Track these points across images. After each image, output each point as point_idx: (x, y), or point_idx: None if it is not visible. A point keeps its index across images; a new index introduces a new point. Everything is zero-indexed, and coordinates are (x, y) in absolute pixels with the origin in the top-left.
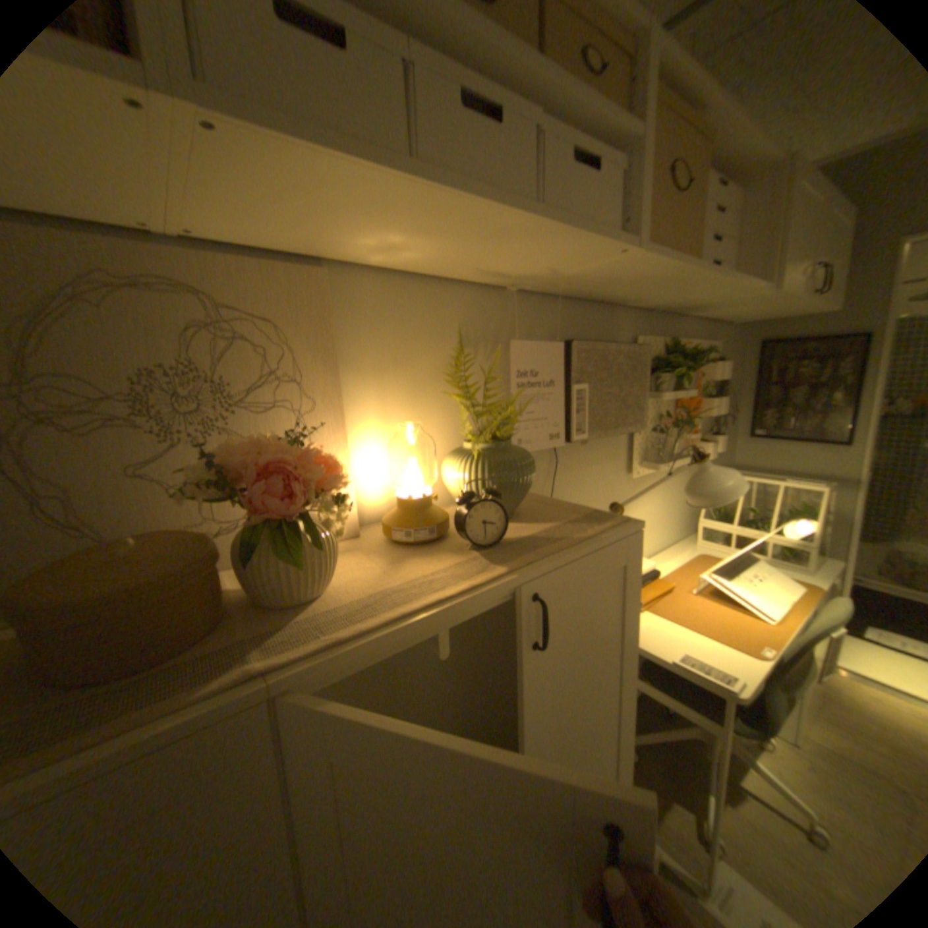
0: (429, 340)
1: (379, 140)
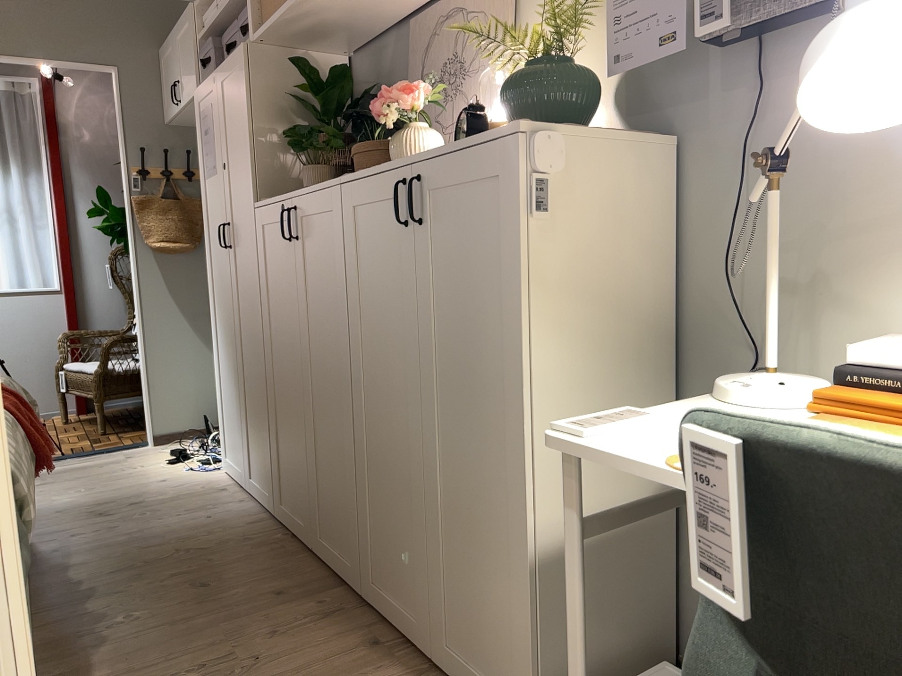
0: None
1: None
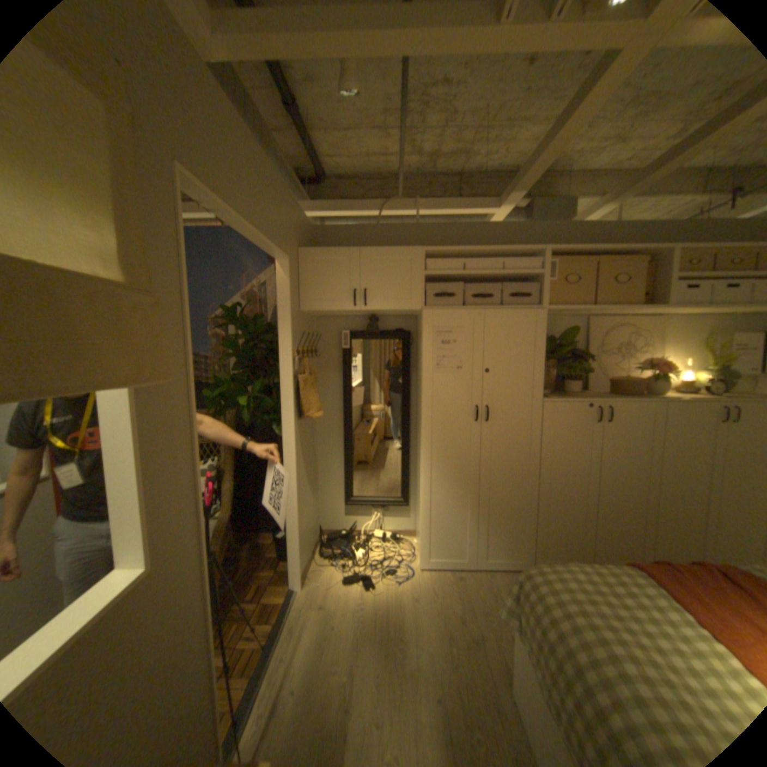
0: (696, 335)
1: (704, 305)
